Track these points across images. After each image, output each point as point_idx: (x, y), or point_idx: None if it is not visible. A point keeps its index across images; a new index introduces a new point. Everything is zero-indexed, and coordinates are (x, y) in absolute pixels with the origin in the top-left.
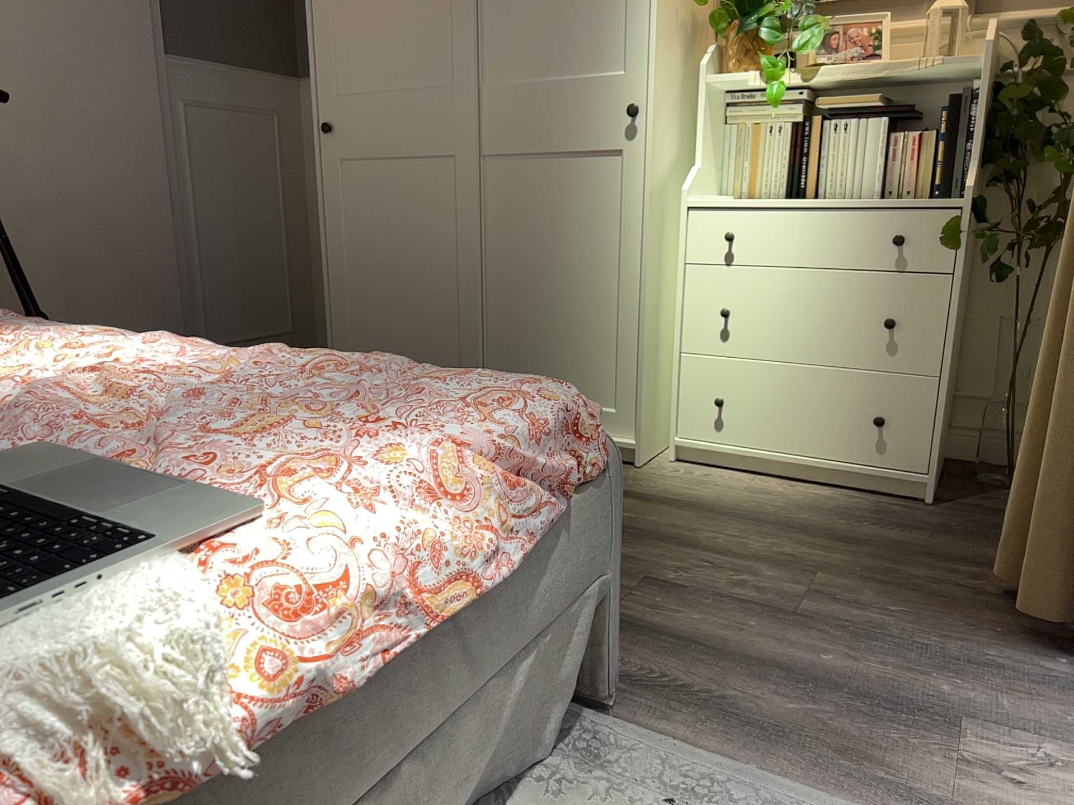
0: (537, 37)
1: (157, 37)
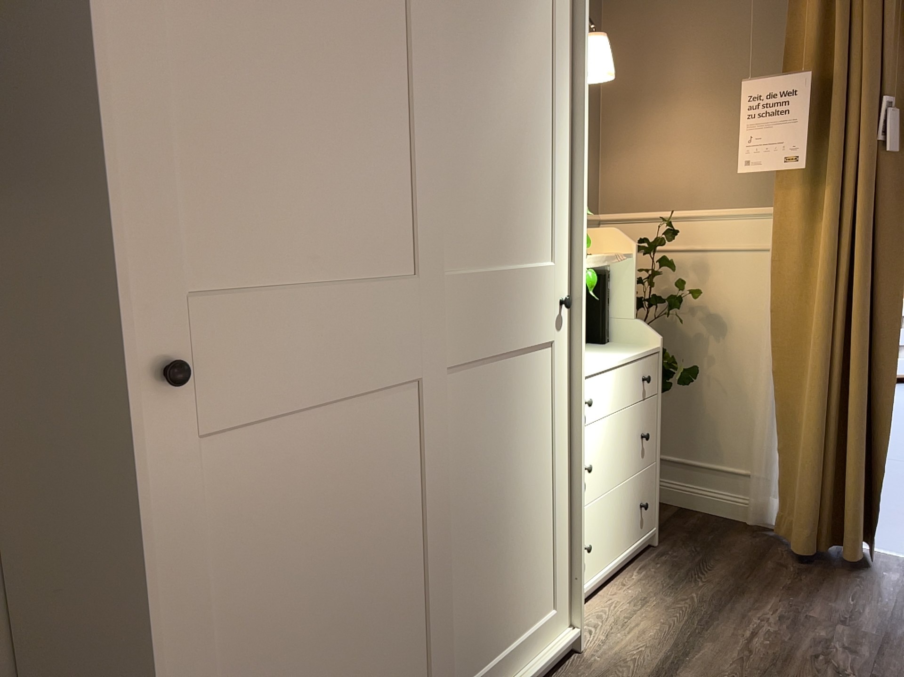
0: (489, 219)
1: None
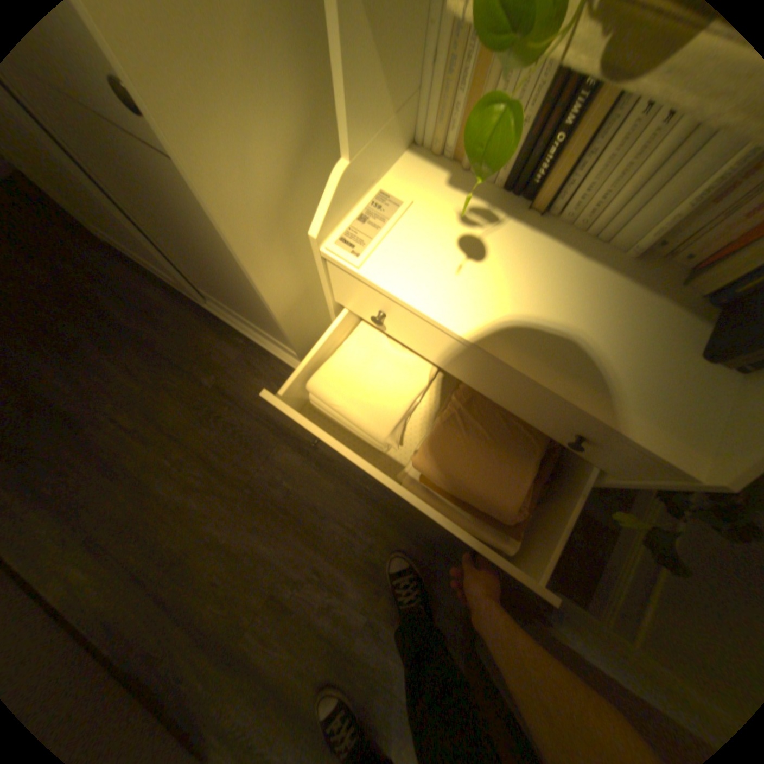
0: None
1: None
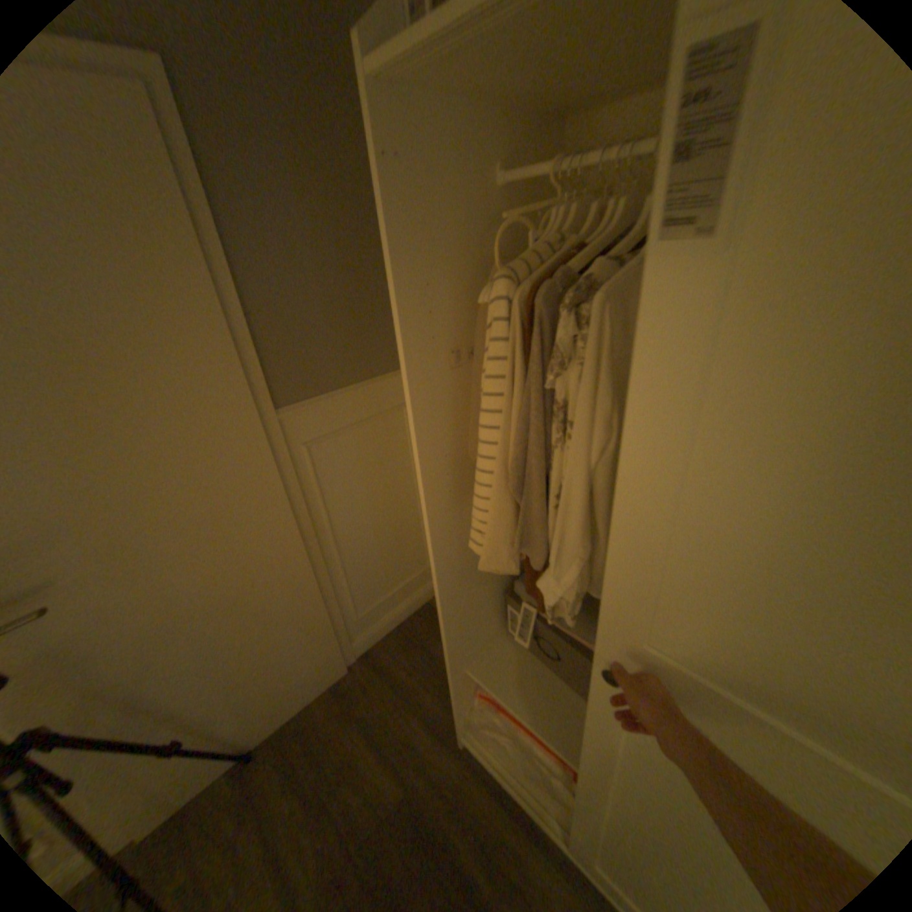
0: None
1: (258, 400)
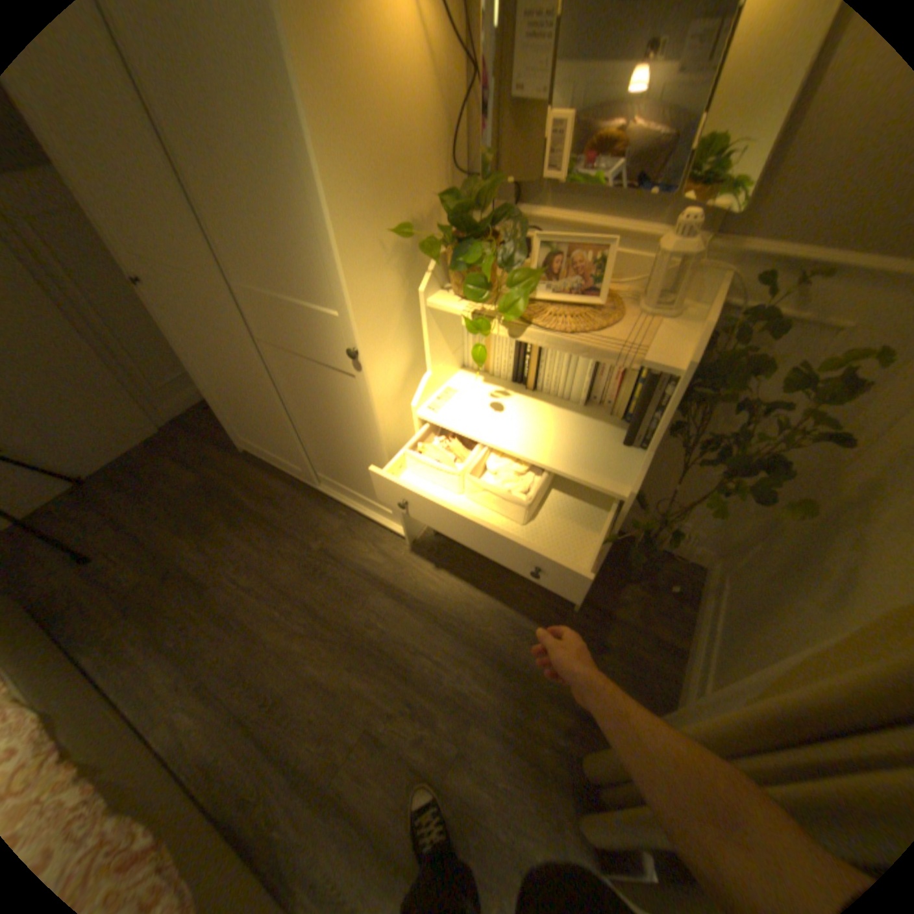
0: (256, 251)
1: None
